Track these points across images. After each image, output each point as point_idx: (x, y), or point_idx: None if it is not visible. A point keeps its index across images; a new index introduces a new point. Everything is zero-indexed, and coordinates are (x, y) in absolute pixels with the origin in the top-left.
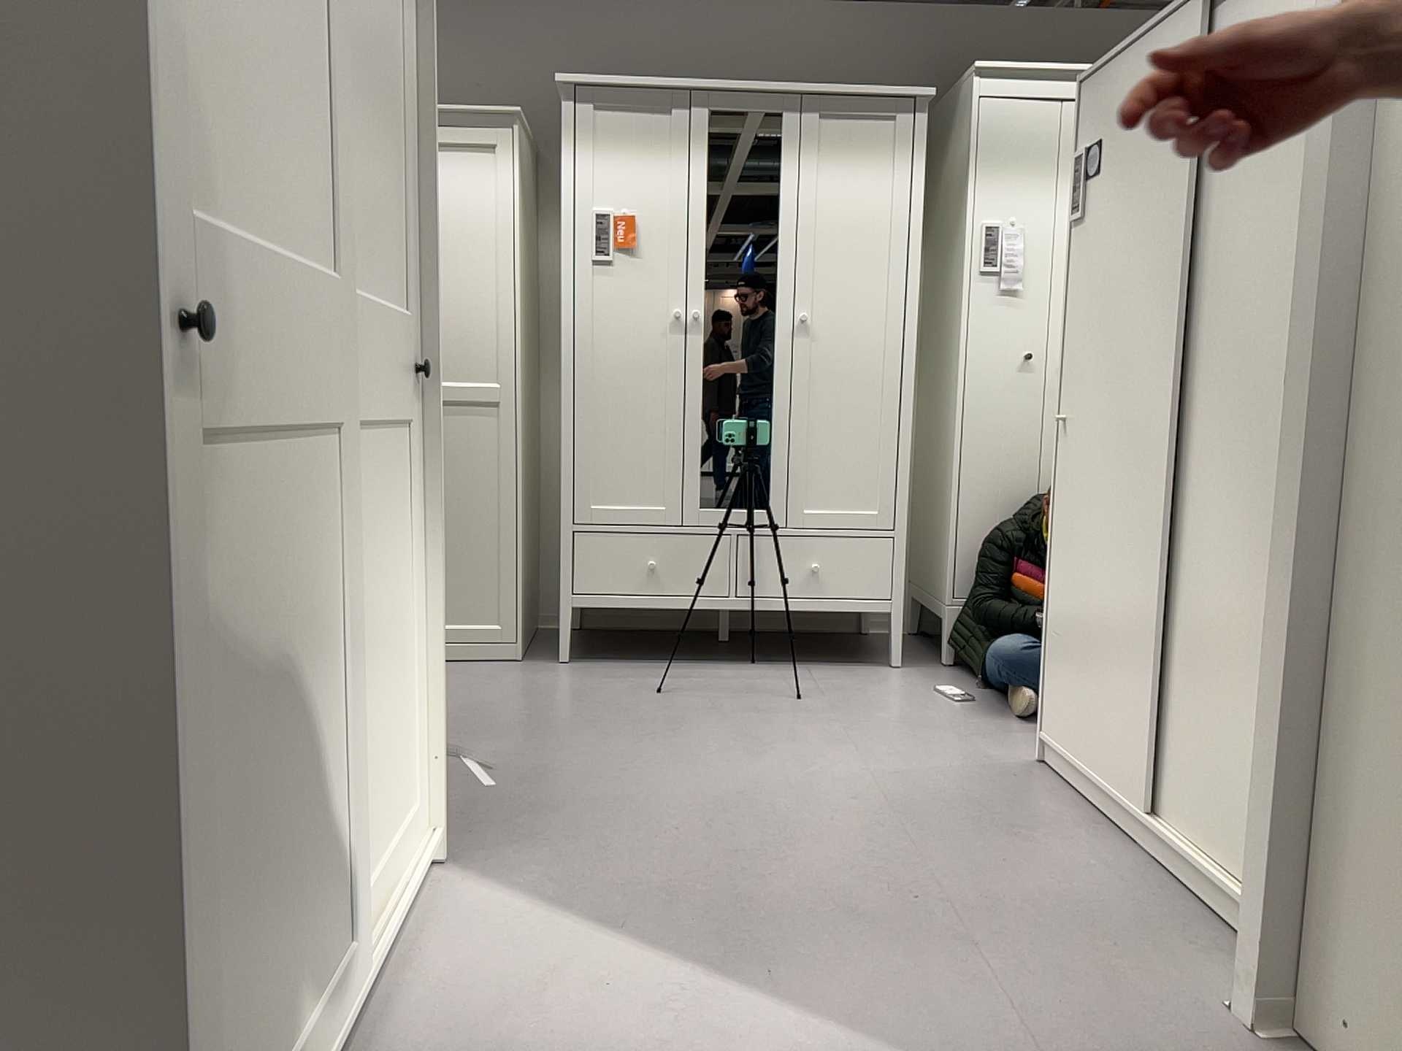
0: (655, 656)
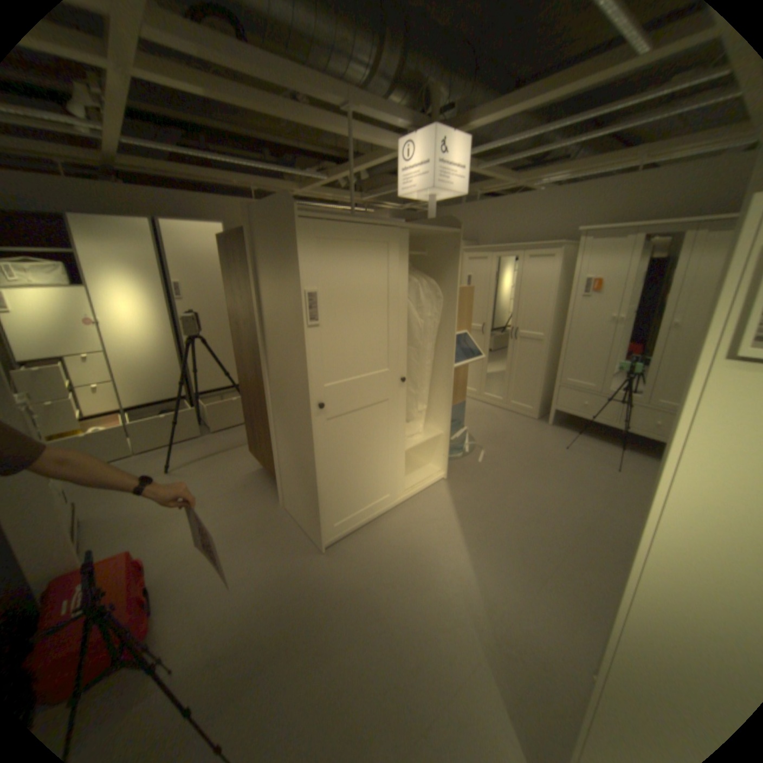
0: (587, 432)
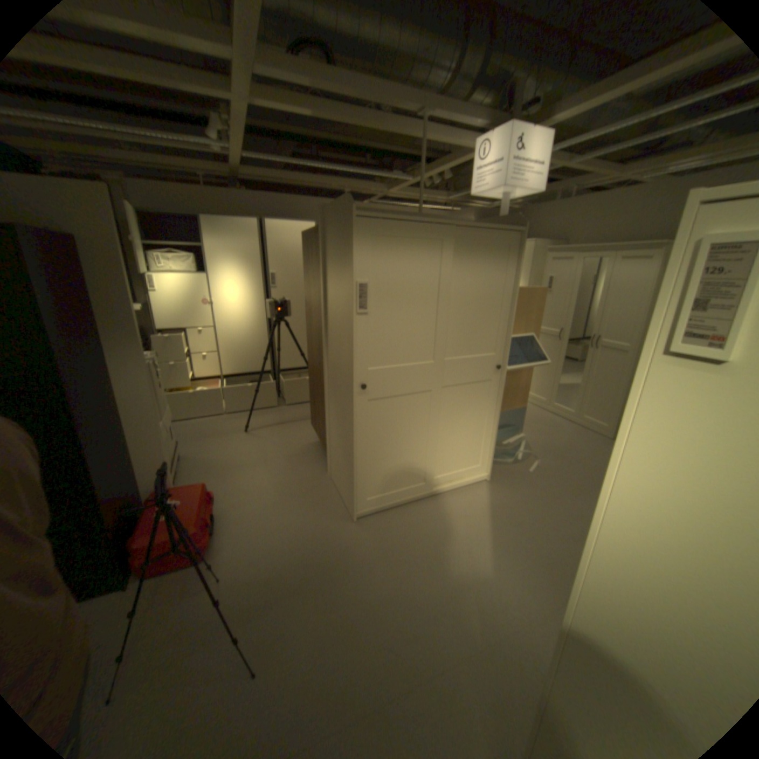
0: None
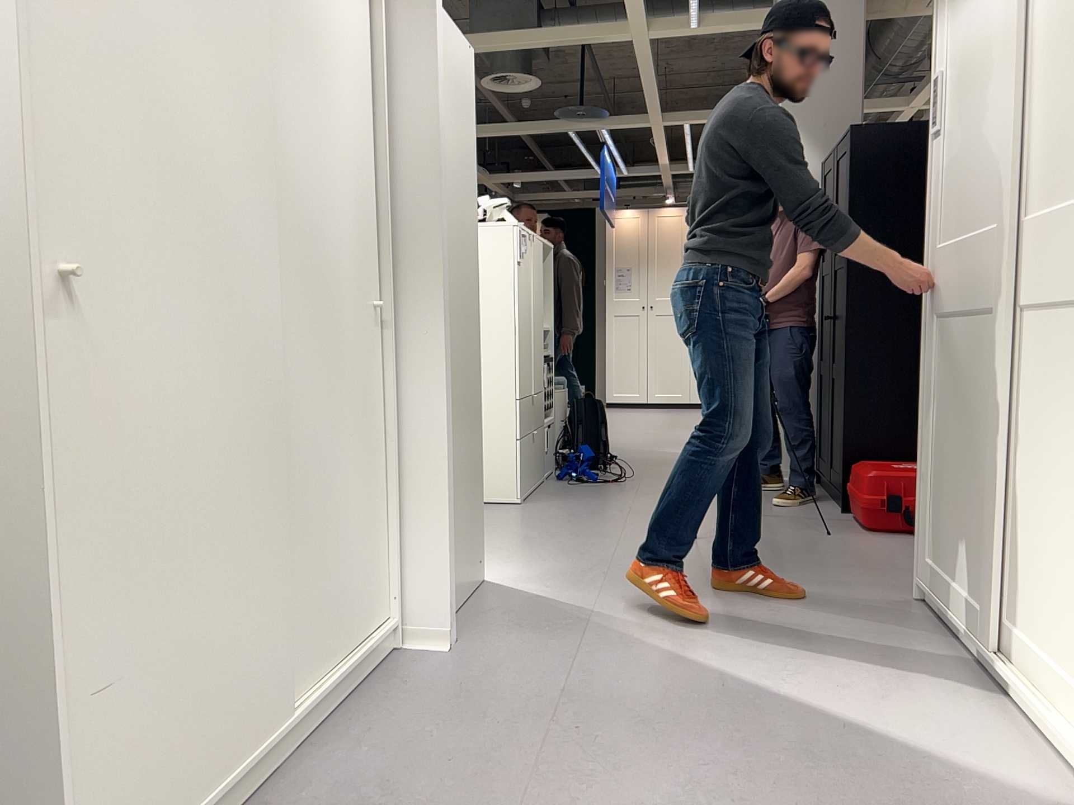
0: None
